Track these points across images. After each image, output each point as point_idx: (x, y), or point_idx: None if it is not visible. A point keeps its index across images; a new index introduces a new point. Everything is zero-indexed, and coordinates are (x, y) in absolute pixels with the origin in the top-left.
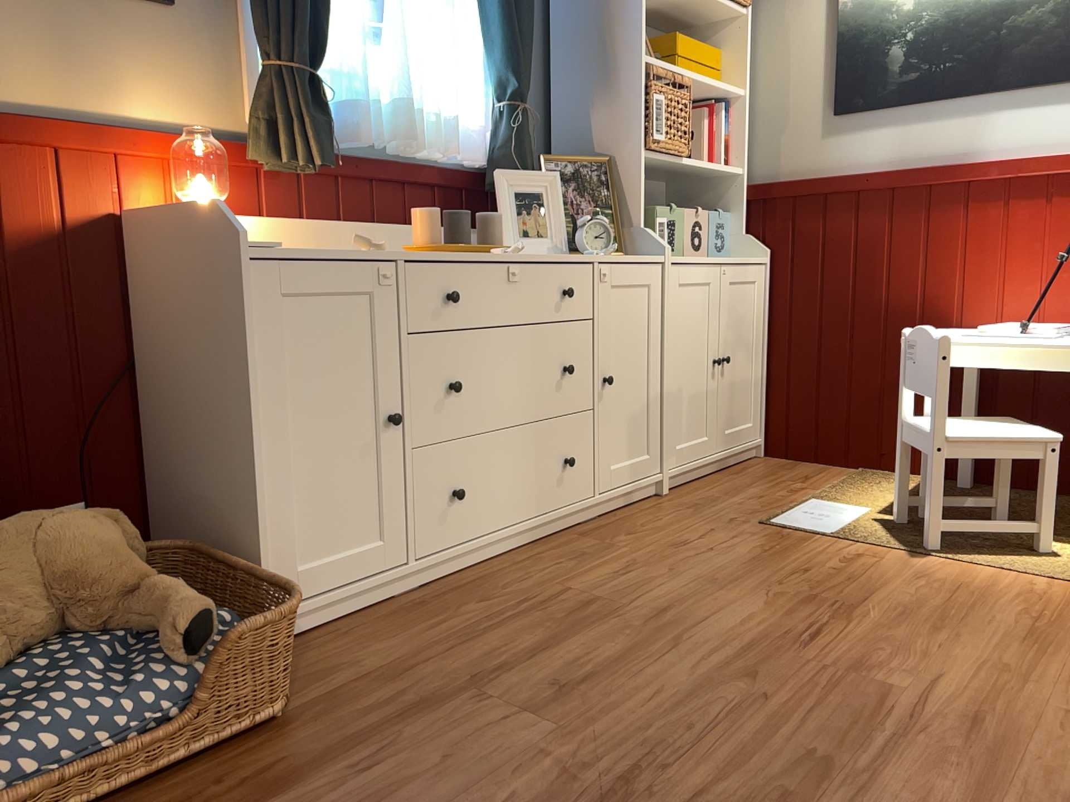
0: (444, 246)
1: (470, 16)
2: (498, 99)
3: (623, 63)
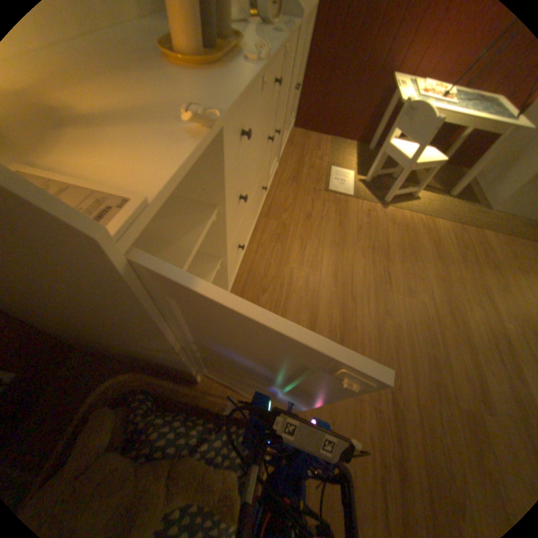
0: (216, 57)
1: None
2: None
3: None
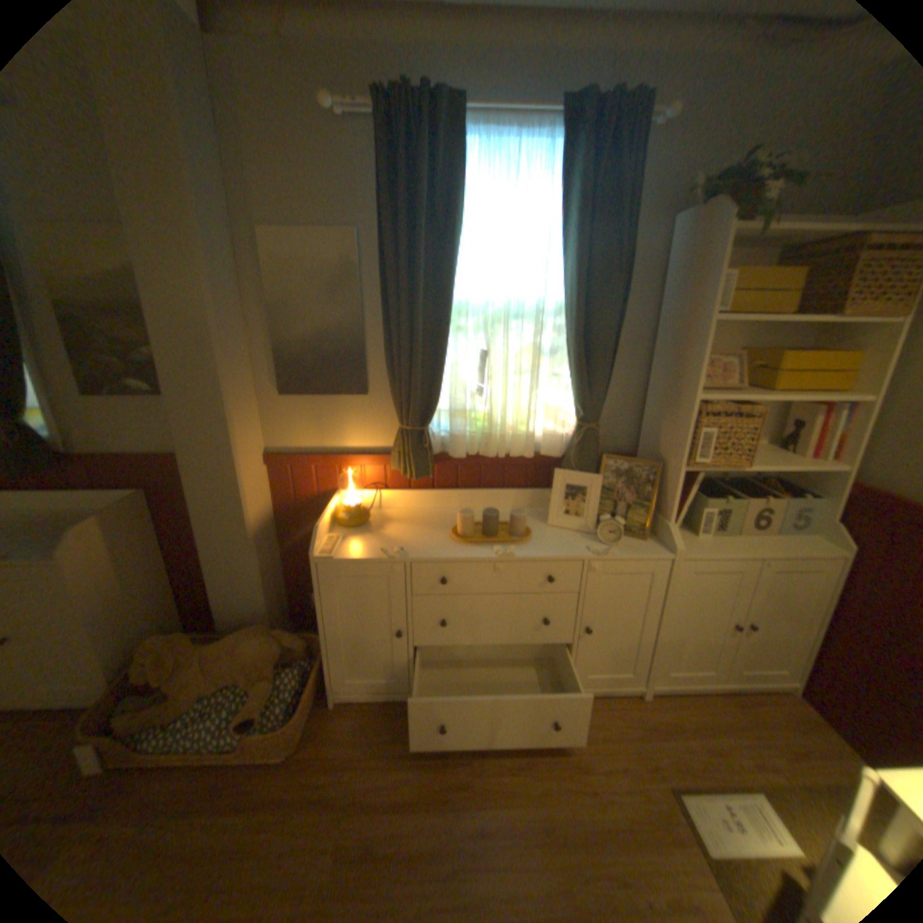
0: (463, 541)
1: (562, 362)
2: (576, 416)
3: (685, 396)
